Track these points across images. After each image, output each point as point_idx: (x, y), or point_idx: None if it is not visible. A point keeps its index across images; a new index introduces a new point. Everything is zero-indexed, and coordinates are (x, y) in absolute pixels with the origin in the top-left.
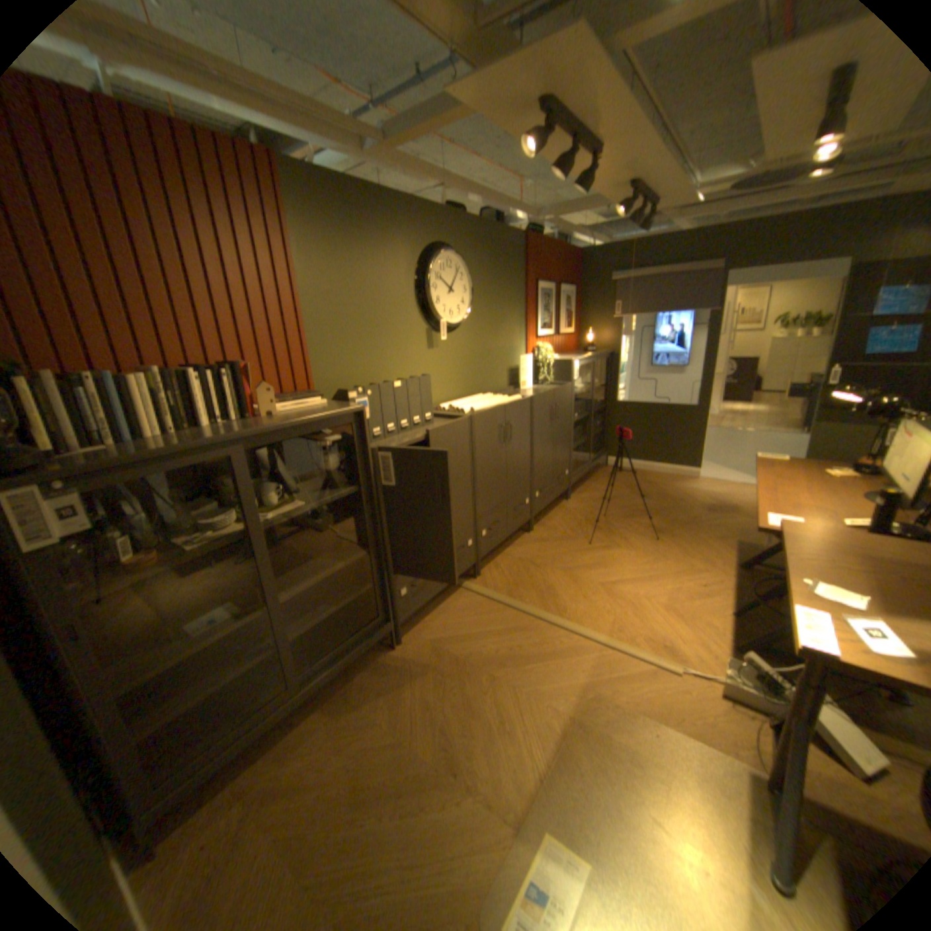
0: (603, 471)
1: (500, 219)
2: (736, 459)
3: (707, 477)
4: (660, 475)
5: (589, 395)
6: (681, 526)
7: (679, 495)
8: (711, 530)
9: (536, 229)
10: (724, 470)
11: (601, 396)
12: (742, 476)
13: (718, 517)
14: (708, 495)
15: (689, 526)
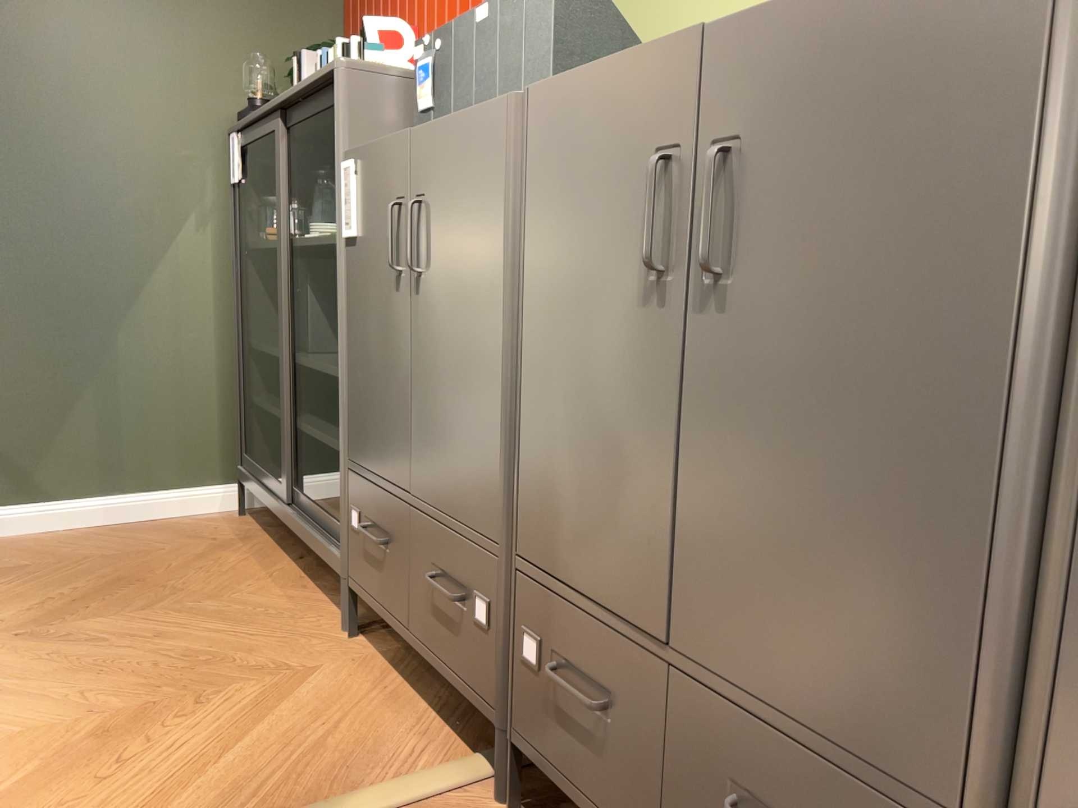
0: None
1: None
2: None
3: None
4: None
5: None
6: None
7: None
8: None
9: None
10: None
11: None
12: None
13: None
14: None
15: None
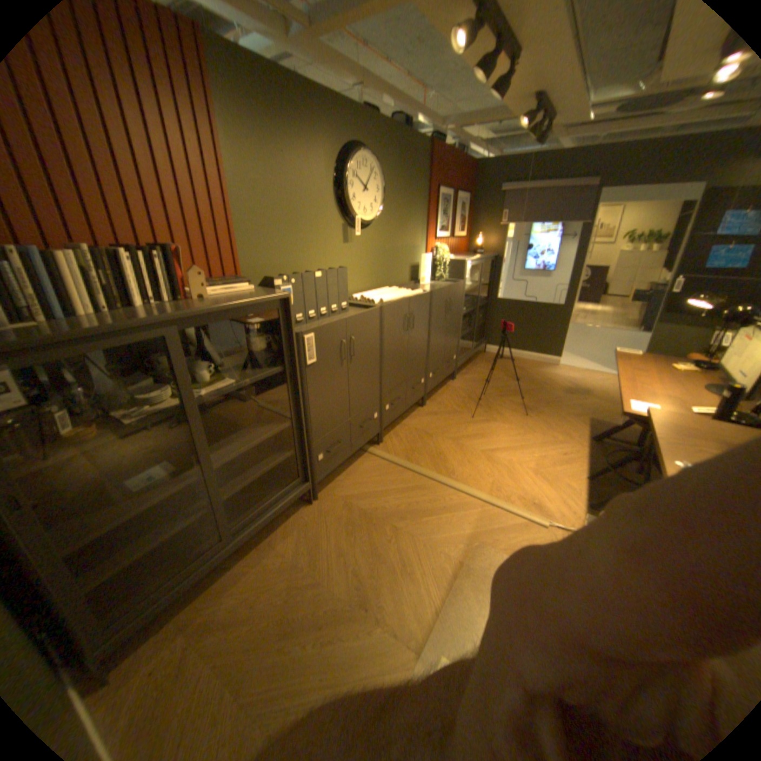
0: (485, 356)
1: (412, 123)
2: (592, 350)
3: (569, 364)
4: (532, 361)
5: (478, 291)
6: (548, 405)
7: (547, 379)
8: (572, 408)
9: (442, 136)
10: (582, 359)
11: (487, 293)
12: (597, 364)
13: (578, 397)
14: (570, 379)
15: (555, 405)
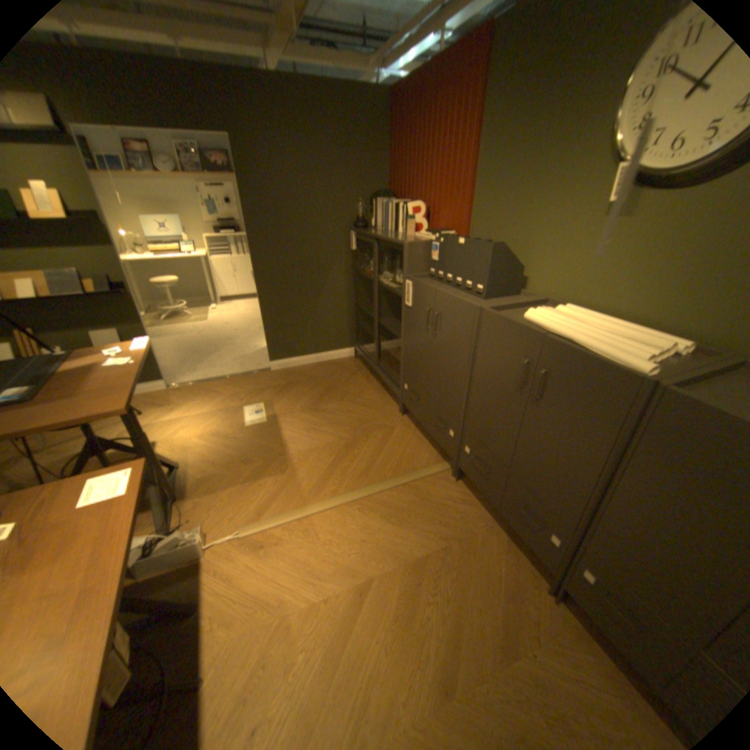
0: None
1: None
2: None
3: None
4: None
5: None
6: None
7: None
8: None
9: None
10: None
11: None
12: None
13: None
14: None
15: None
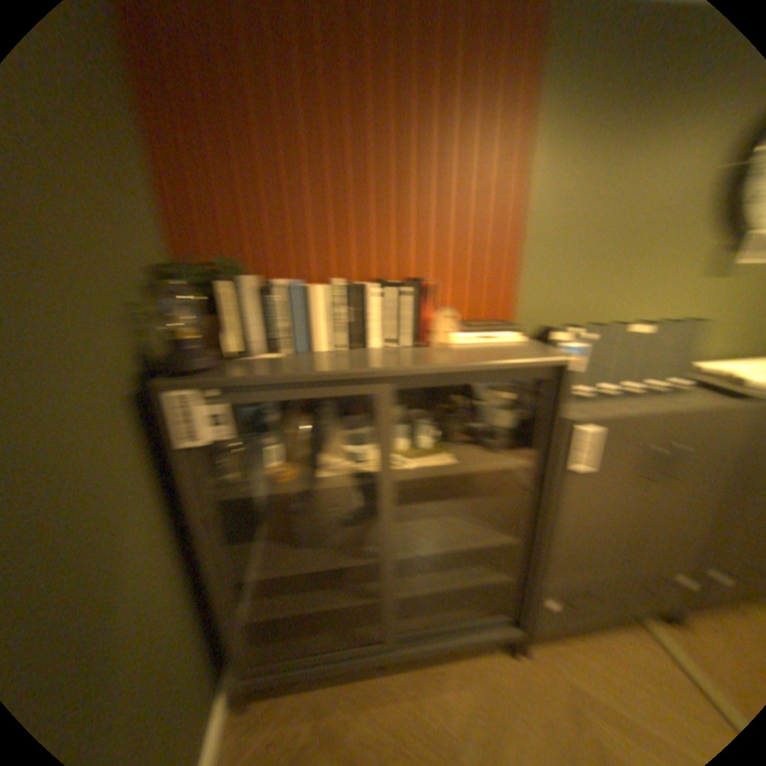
0: None
1: None
2: None
3: None
4: None
5: None
6: None
7: None
8: None
9: None
10: None
11: None
12: None
13: None
14: None
15: None
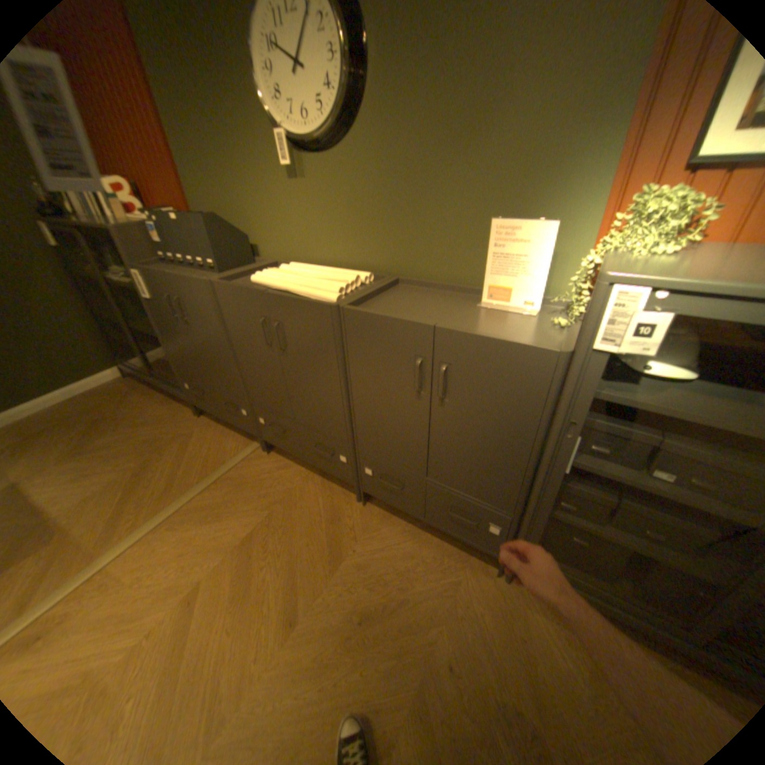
0: None
1: None
2: None
3: None
4: None
5: None
6: None
7: None
8: None
9: None
10: None
11: None
12: None
13: None
14: None
15: None
